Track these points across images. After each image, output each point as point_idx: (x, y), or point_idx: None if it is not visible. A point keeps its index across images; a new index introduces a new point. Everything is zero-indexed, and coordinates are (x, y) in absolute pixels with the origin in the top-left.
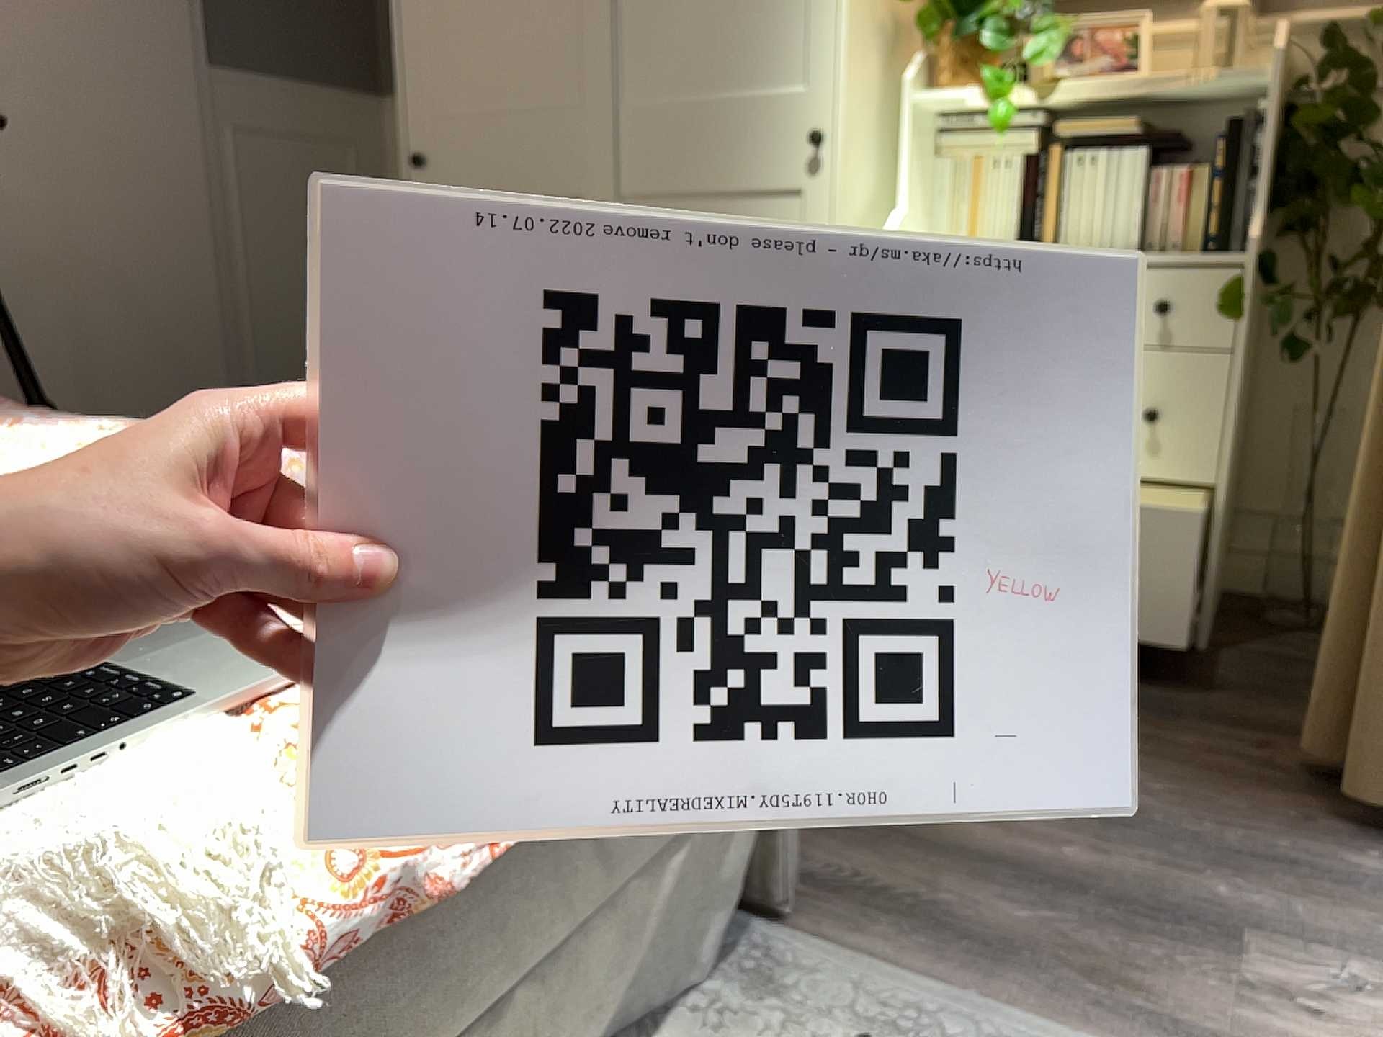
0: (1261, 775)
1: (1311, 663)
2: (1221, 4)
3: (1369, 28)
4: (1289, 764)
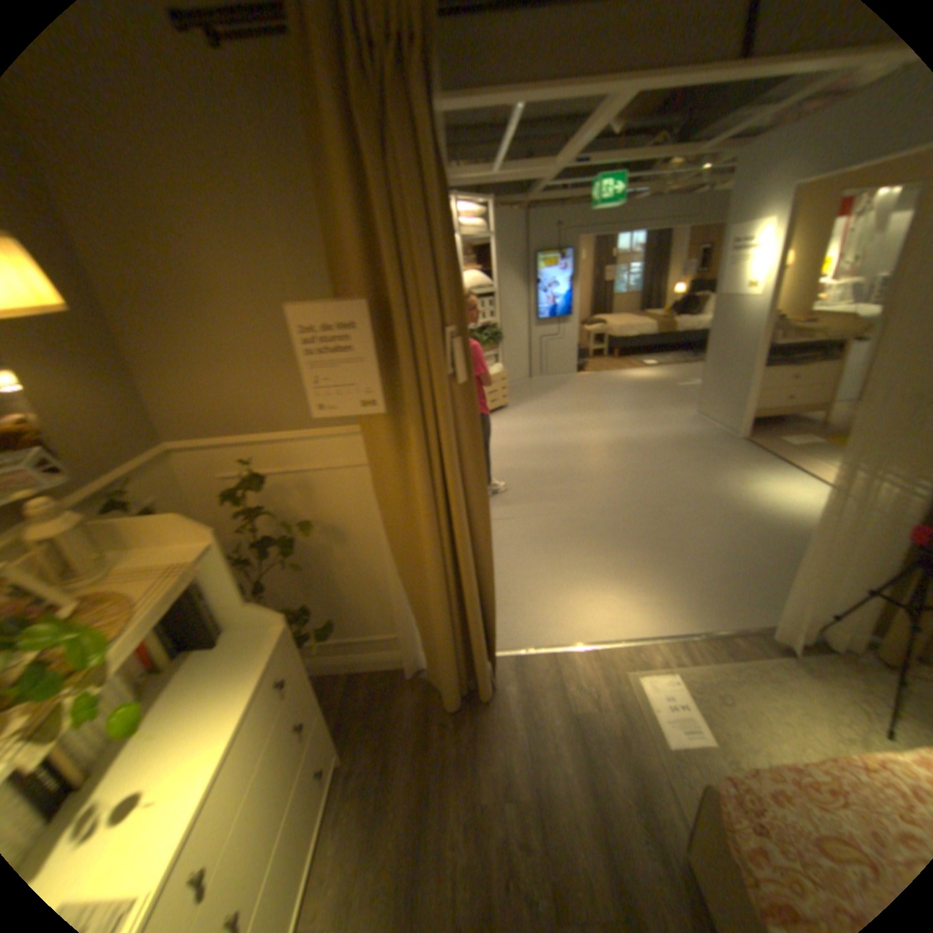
0: (463, 726)
1: (338, 721)
2: (79, 526)
3: (109, 494)
4: (448, 718)
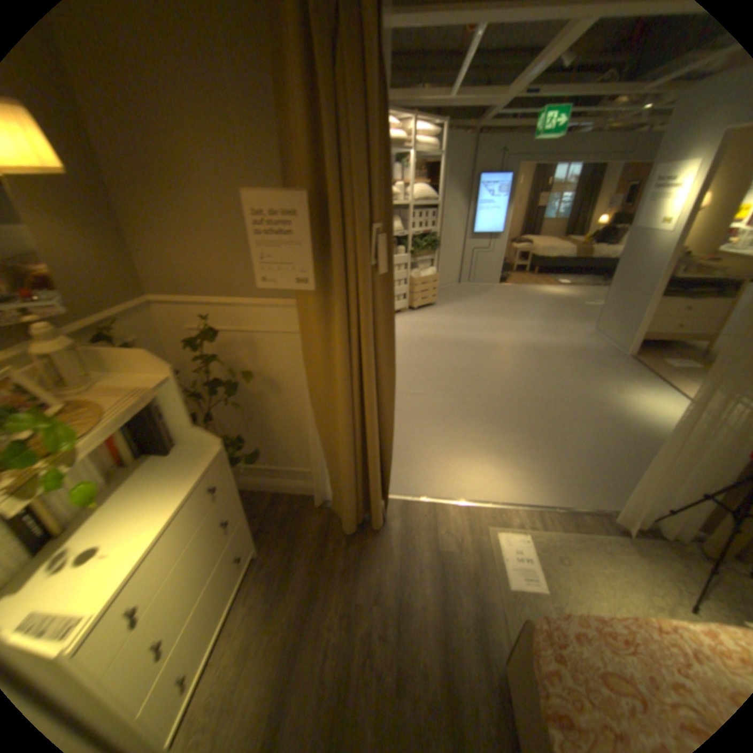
0: (353, 544)
1: (261, 525)
2: (69, 347)
3: (99, 328)
4: (343, 537)
